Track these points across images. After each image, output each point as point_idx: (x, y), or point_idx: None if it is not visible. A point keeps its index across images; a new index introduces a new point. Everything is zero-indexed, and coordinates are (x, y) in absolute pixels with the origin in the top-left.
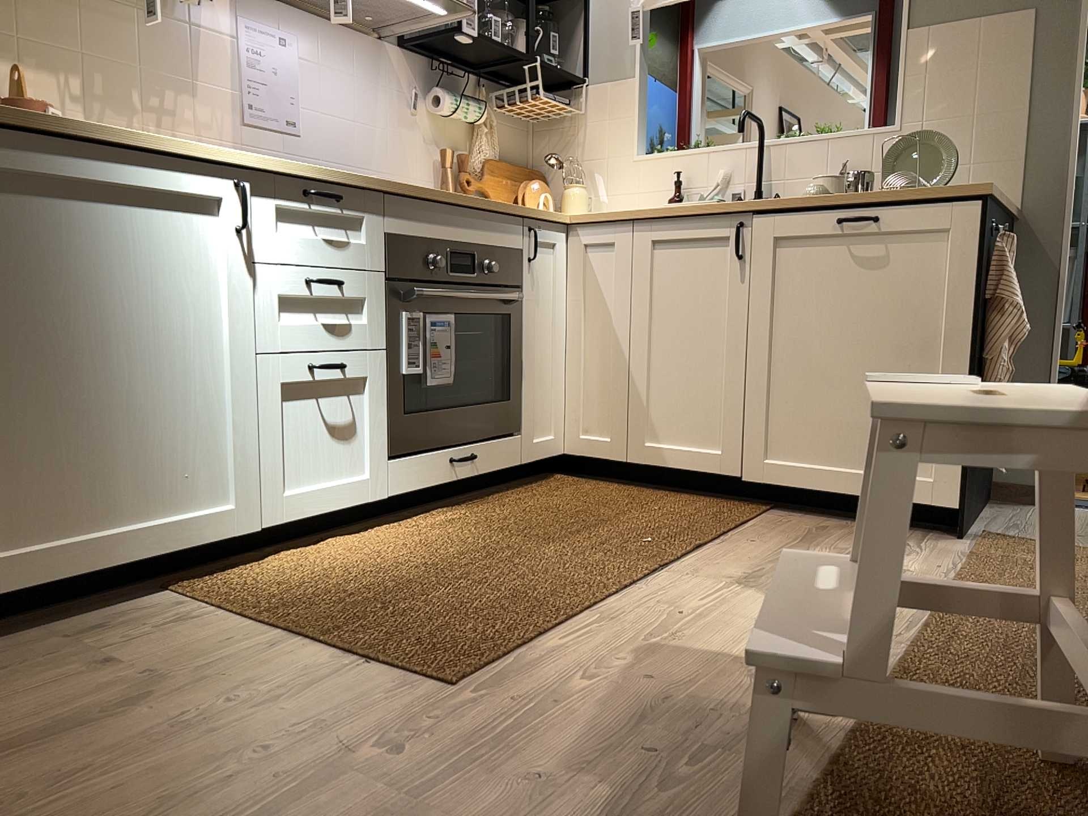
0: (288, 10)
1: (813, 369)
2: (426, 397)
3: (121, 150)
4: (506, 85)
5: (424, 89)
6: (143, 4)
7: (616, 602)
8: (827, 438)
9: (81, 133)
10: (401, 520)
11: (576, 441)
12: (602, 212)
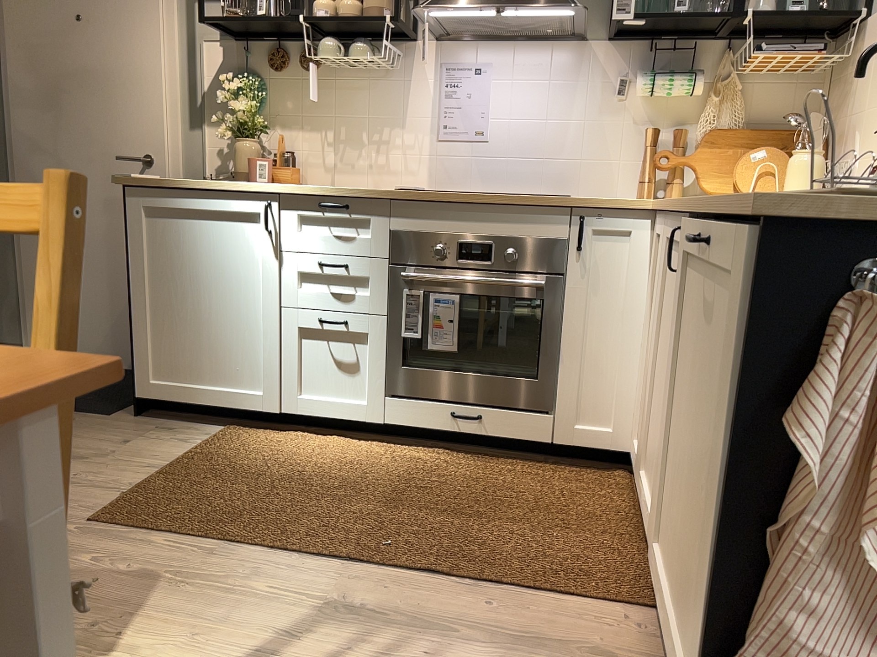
0: (496, 41)
1: (687, 452)
2: (446, 359)
3: (203, 191)
4: (777, 39)
5: (637, 73)
6: (370, 75)
7: (247, 552)
8: (680, 557)
9: (182, 185)
10: (412, 447)
11: (634, 446)
12: (659, 203)
